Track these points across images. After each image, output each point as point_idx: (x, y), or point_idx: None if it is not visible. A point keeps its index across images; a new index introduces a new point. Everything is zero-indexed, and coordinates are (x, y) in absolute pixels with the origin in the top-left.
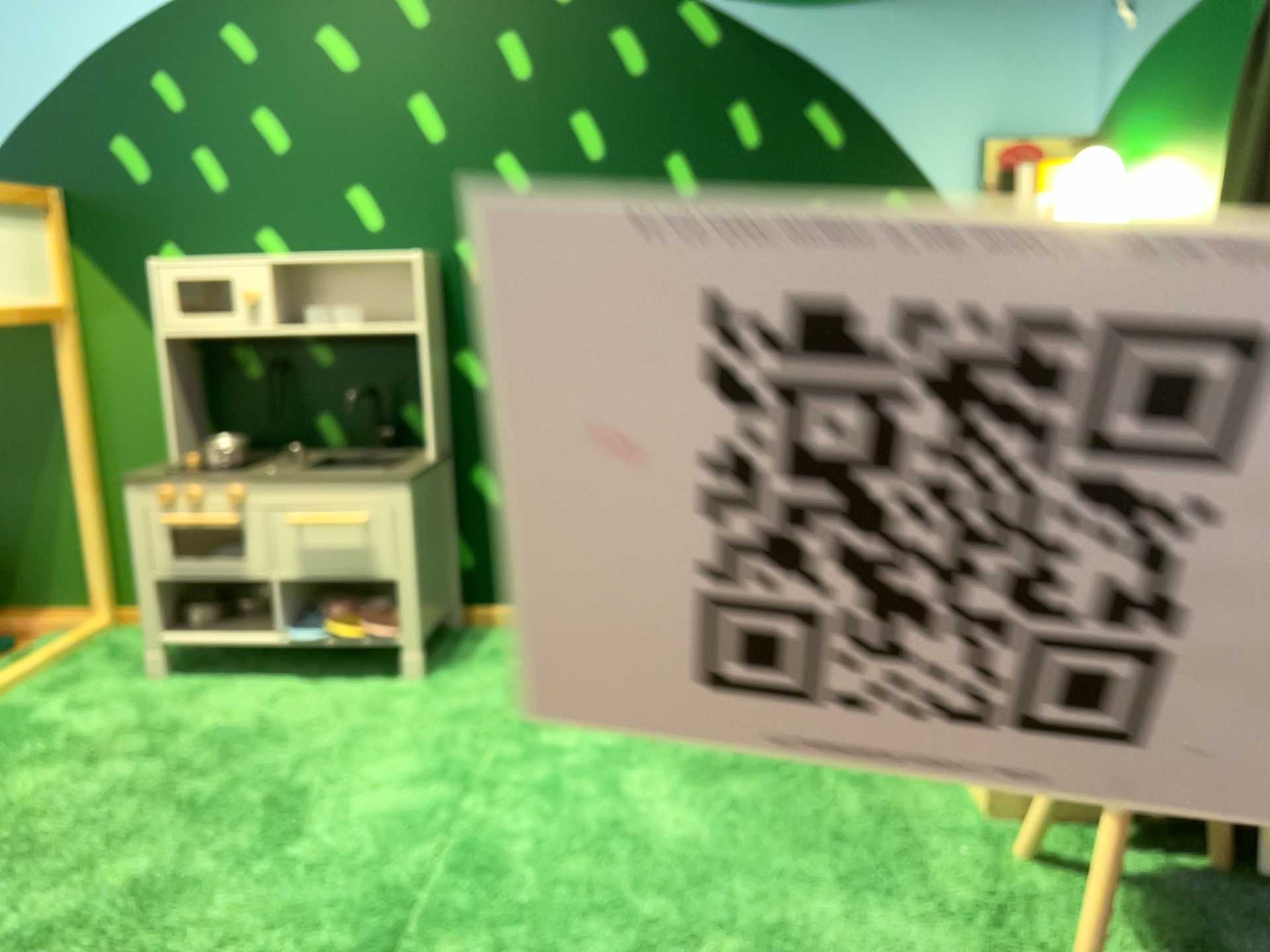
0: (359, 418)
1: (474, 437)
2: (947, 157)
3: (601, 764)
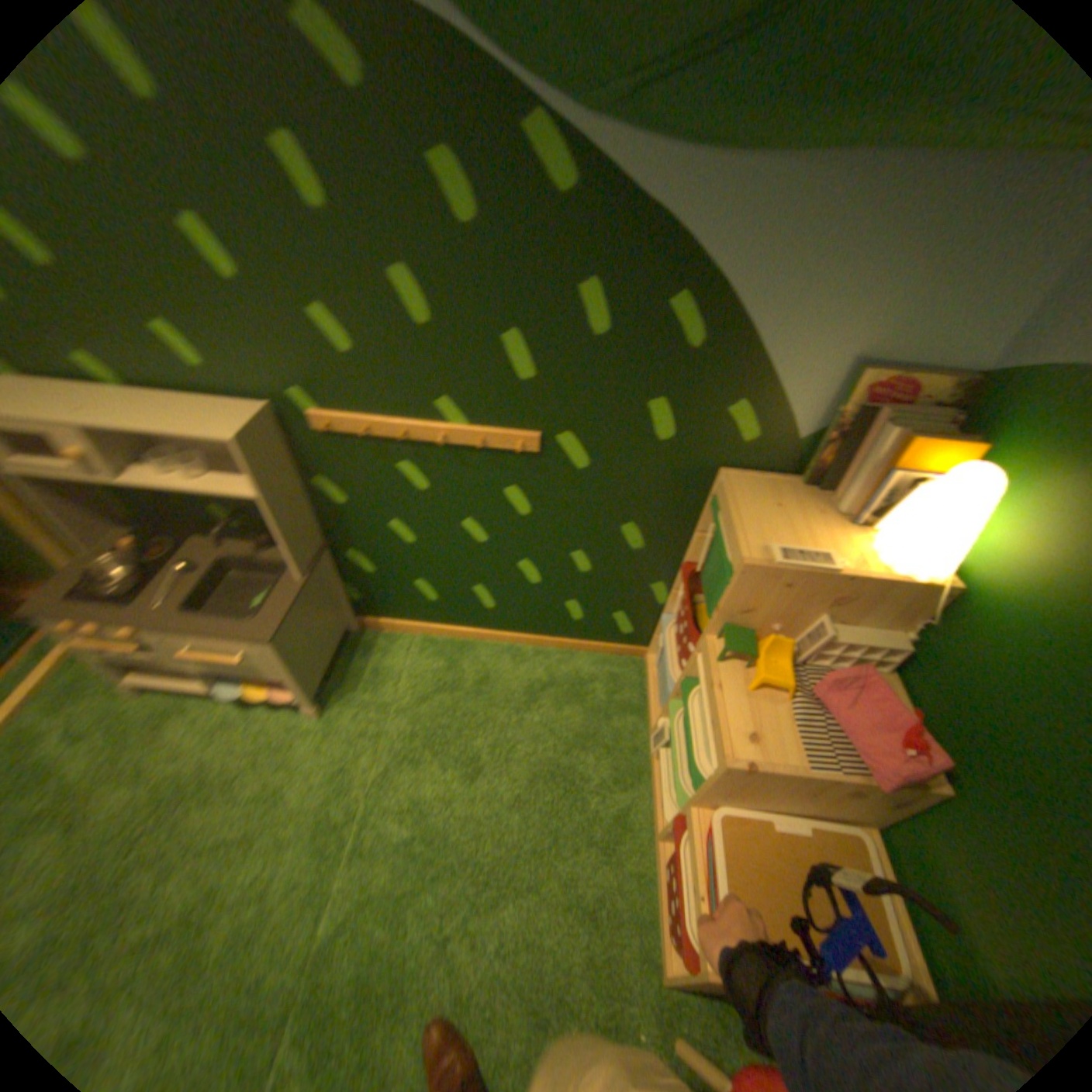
0: (248, 512)
1: (345, 536)
2: (816, 376)
3: (422, 867)
